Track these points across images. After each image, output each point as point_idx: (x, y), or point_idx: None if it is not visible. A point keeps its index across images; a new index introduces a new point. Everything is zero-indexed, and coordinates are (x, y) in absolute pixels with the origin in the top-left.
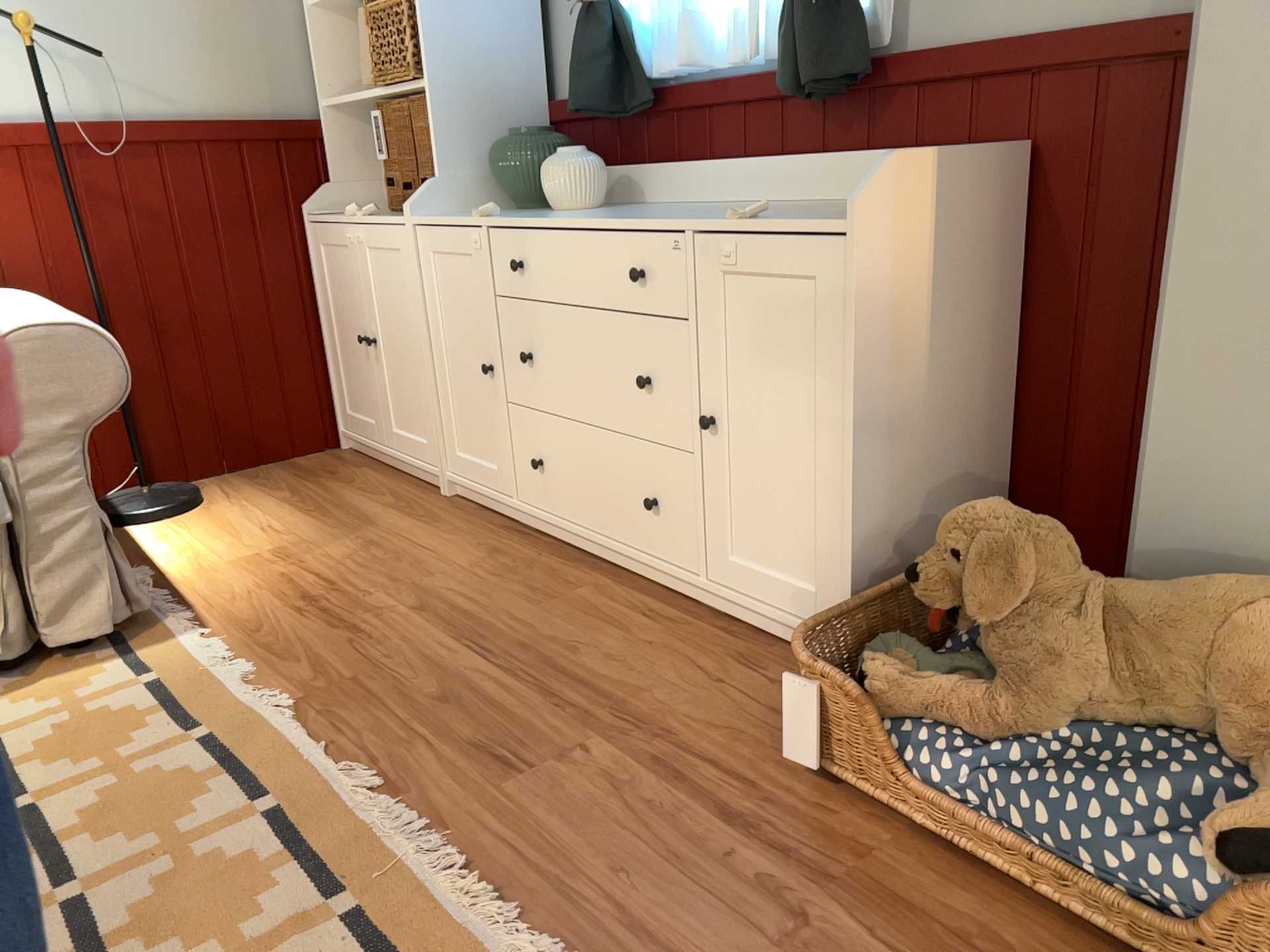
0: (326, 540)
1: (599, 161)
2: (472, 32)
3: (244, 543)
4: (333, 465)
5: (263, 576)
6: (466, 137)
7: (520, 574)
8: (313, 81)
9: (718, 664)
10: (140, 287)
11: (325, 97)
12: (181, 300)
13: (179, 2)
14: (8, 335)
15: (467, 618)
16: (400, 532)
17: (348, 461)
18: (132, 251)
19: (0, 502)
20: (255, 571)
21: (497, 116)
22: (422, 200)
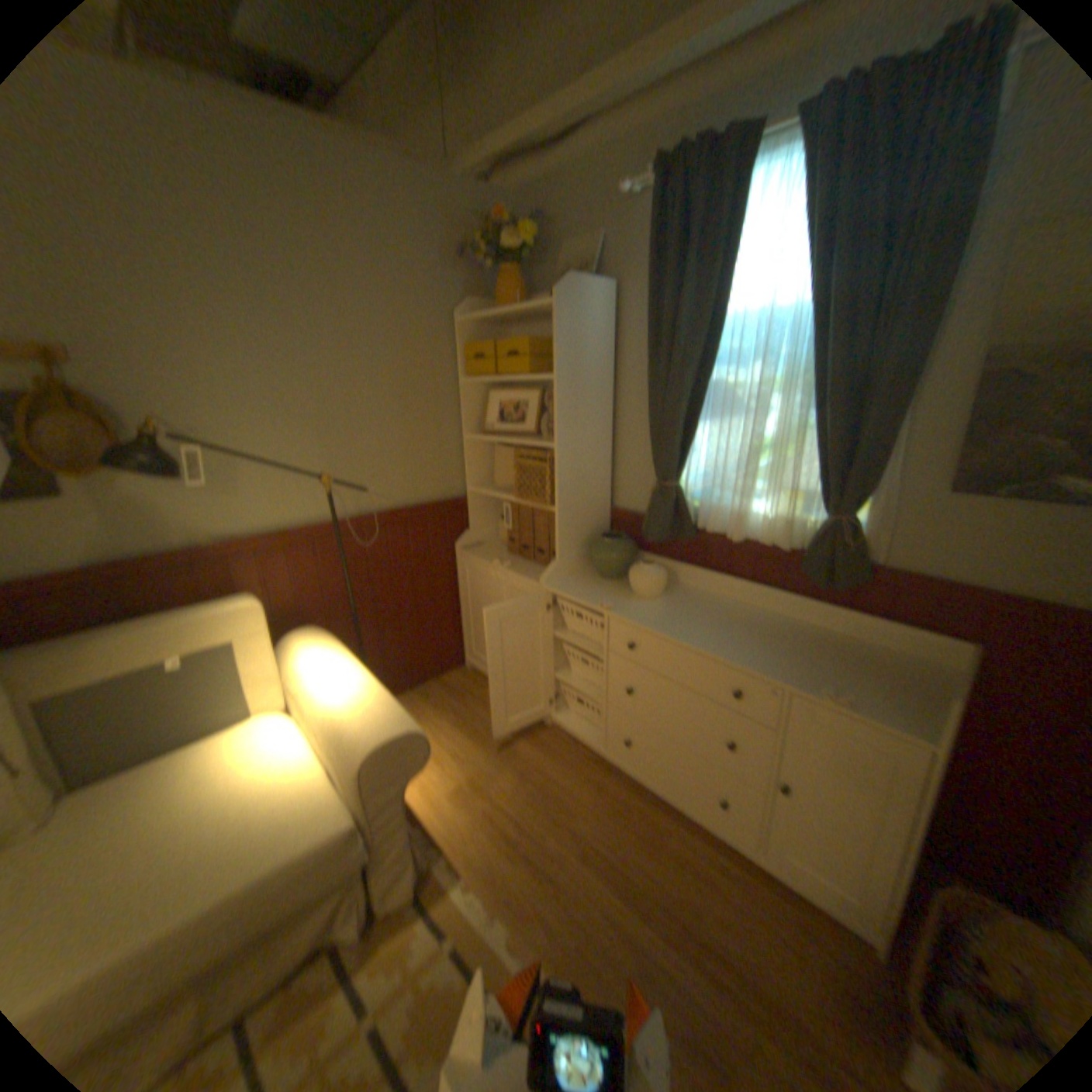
0: (496, 773)
1: (666, 569)
2: (582, 478)
3: (447, 774)
4: (468, 686)
5: (473, 816)
6: (573, 535)
7: (628, 819)
8: (463, 474)
9: (796, 938)
10: (370, 602)
11: (471, 484)
12: (390, 605)
13: (399, 441)
14: (369, 751)
15: (619, 874)
16: (536, 766)
17: (475, 682)
18: (367, 583)
19: (363, 856)
20: (465, 808)
21: (588, 520)
22: (552, 575)
